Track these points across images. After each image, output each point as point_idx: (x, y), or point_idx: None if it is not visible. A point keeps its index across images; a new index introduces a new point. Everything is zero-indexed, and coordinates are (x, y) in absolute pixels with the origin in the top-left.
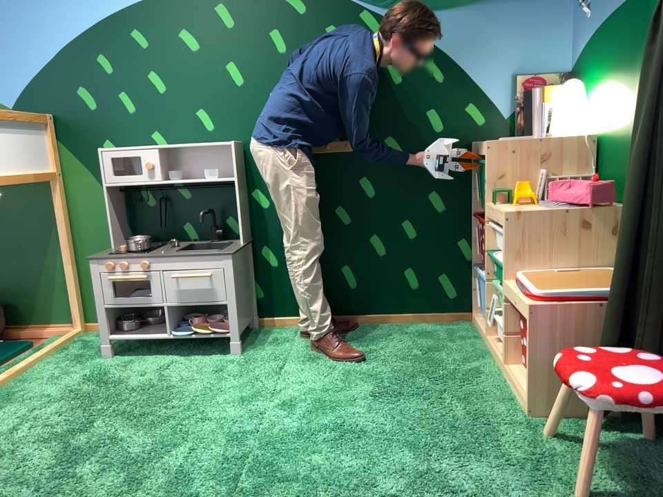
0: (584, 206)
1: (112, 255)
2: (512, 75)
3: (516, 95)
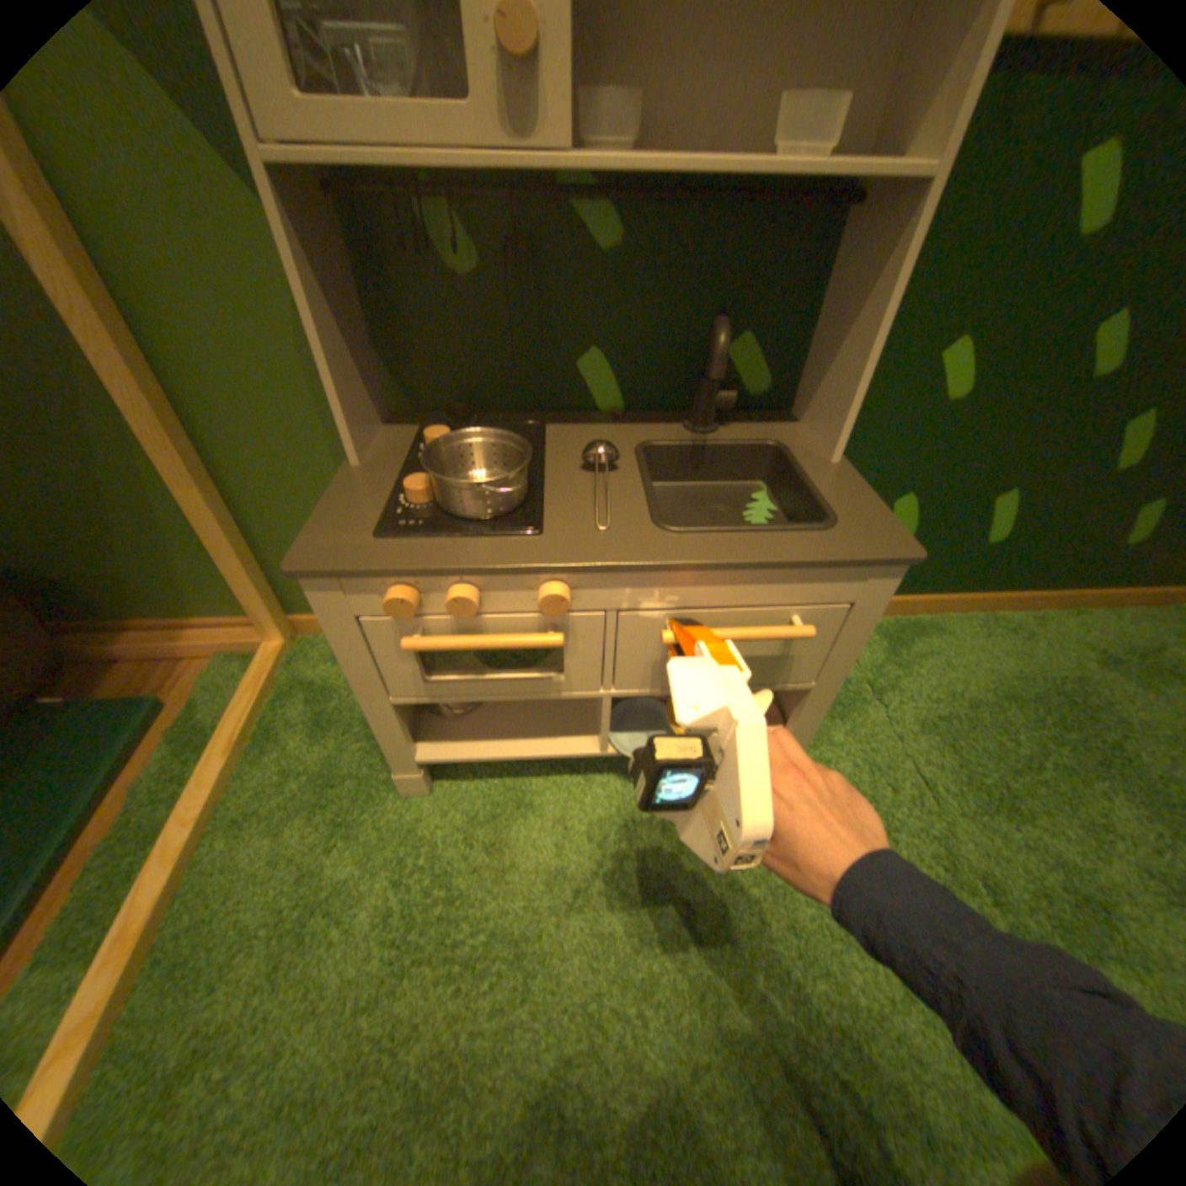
0: None
1: (395, 537)
2: None
3: None
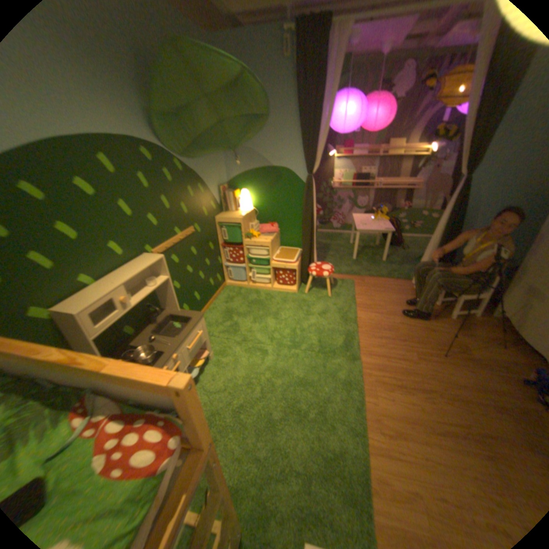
0: (275, 233)
1: None
2: (216, 186)
3: (219, 194)
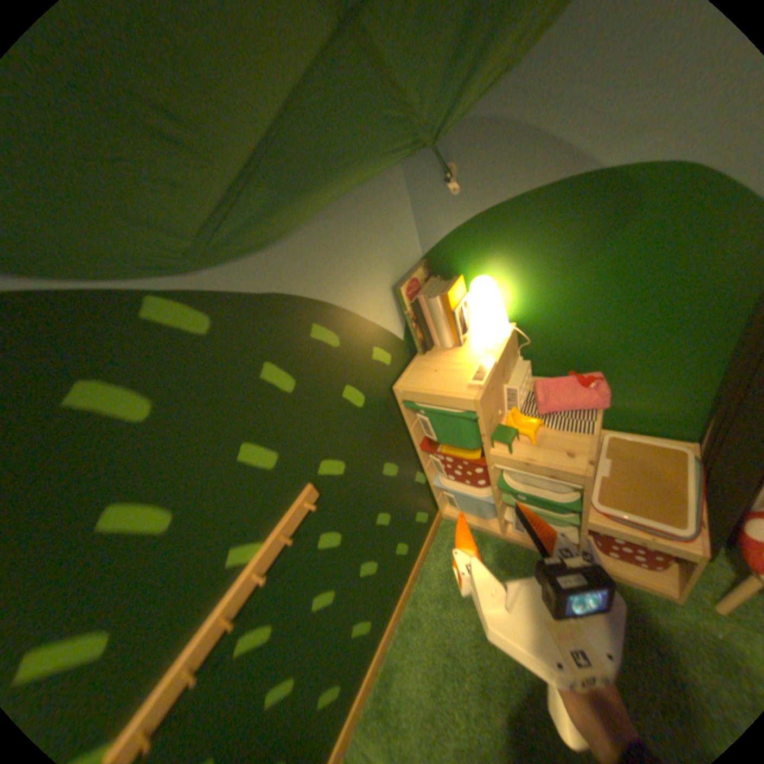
0: (602, 410)
1: None
2: (392, 288)
3: (403, 308)
